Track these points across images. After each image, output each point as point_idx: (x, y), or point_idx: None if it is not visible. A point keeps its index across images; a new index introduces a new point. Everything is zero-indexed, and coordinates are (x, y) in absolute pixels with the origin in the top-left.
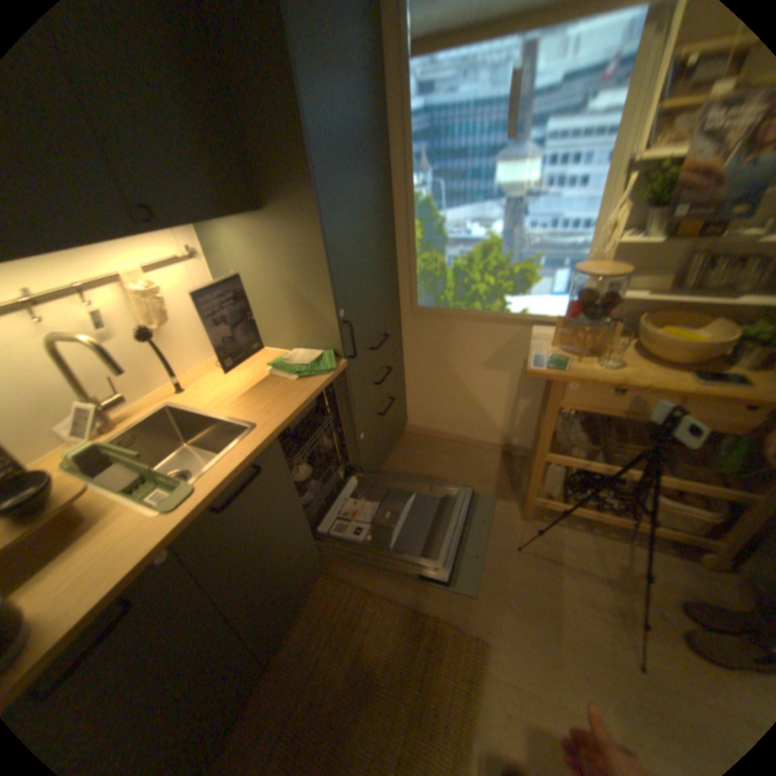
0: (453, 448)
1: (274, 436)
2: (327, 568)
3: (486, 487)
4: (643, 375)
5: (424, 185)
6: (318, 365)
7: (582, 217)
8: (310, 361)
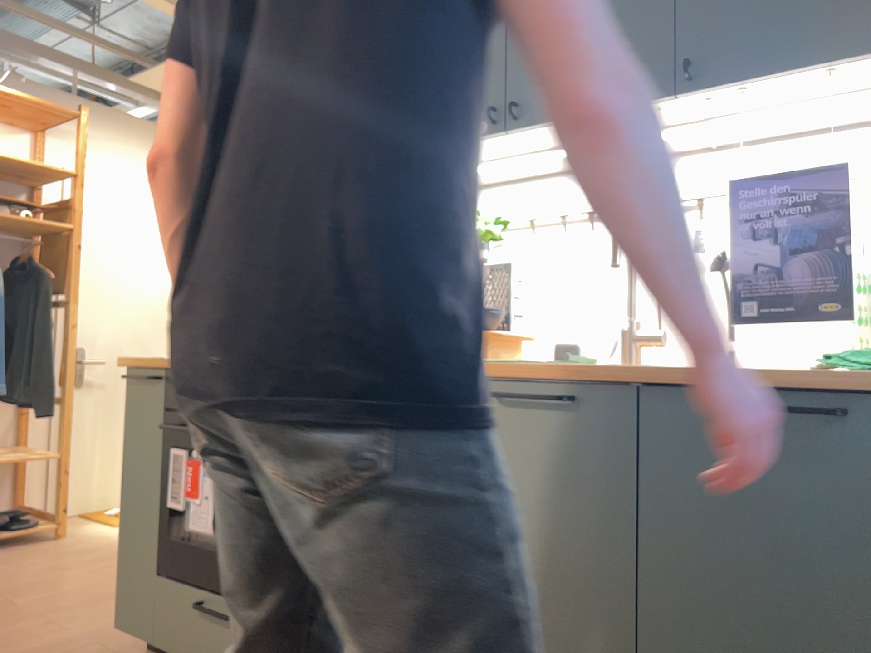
0: None
1: (626, 378)
2: None
3: None
4: None
5: None
6: None
7: None
8: None
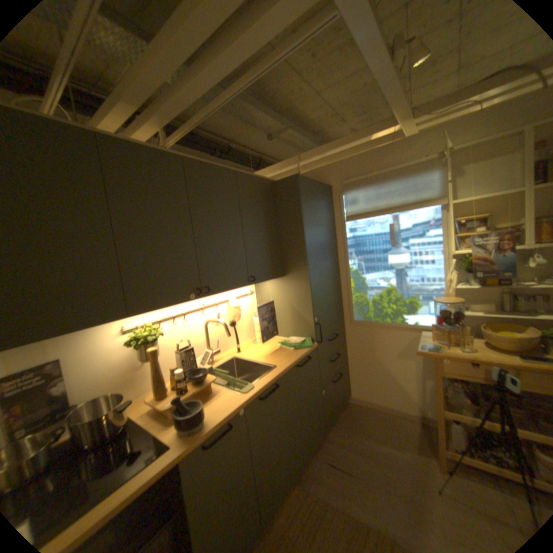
0: (385, 417)
1: (285, 372)
2: (300, 484)
3: (411, 446)
4: (488, 357)
5: (354, 264)
6: (303, 344)
7: (436, 276)
8: (299, 342)
